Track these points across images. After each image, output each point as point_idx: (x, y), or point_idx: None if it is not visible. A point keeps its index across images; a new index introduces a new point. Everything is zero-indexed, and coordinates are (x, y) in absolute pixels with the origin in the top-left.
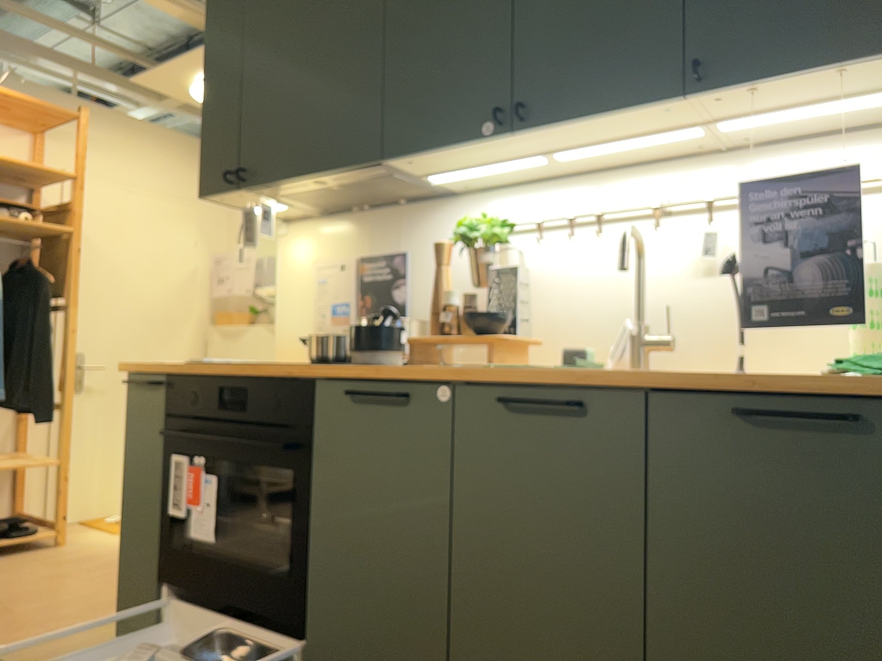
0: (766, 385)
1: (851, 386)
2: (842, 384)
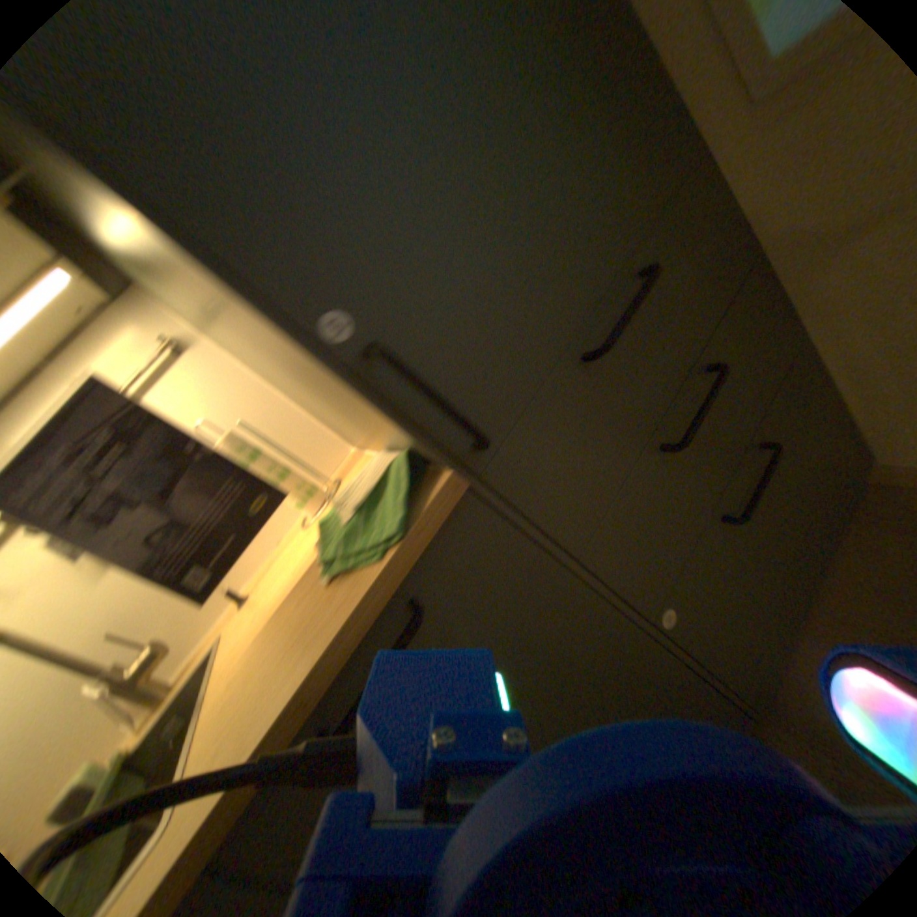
0: (310, 693)
1: (370, 591)
2: (368, 607)
